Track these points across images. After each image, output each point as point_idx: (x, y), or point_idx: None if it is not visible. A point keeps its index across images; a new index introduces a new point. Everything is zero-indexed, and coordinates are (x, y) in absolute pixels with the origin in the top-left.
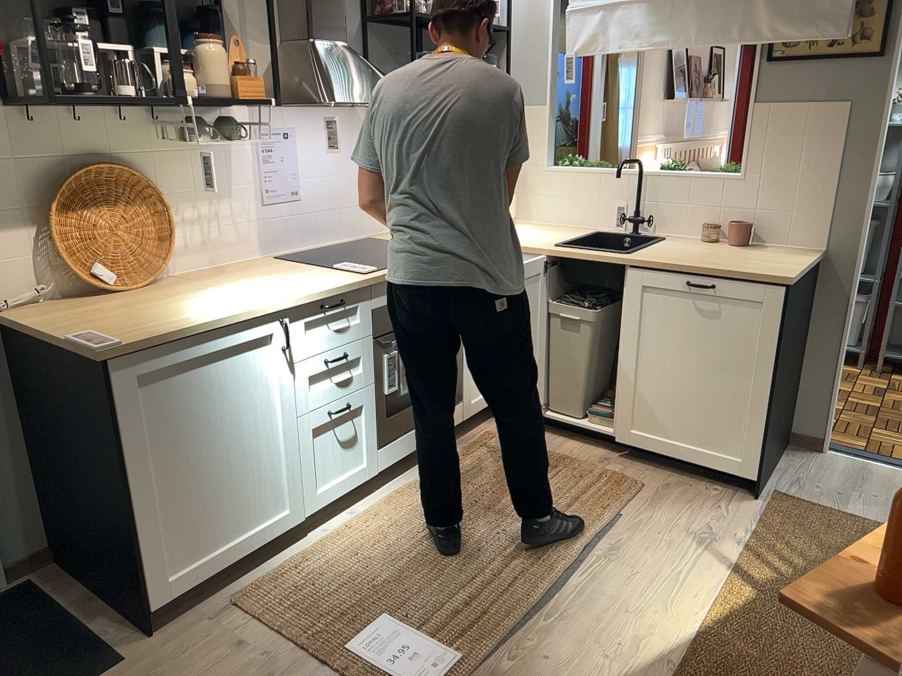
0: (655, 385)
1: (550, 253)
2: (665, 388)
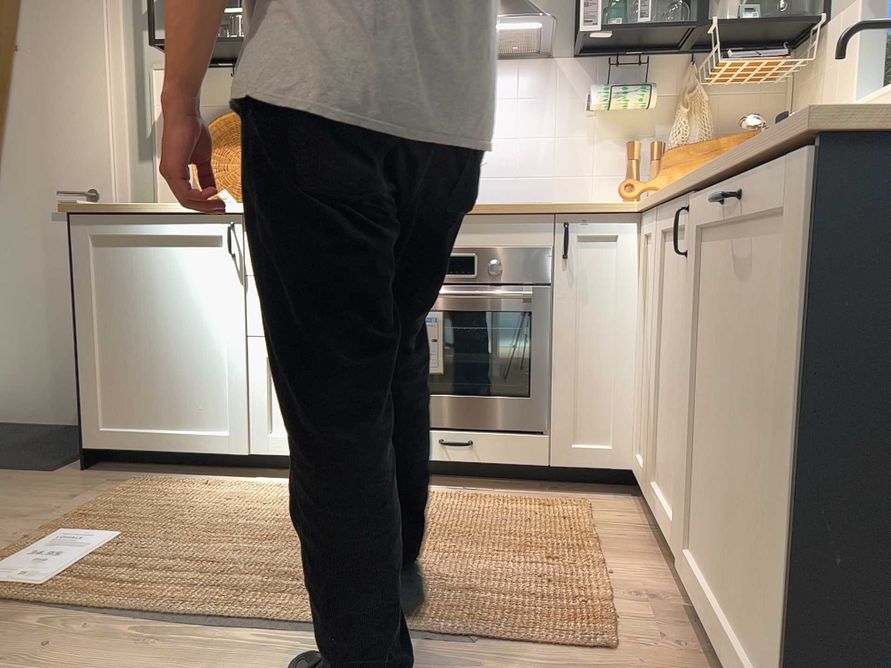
0: (712, 456)
1: (658, 202)
2: (719, 463)
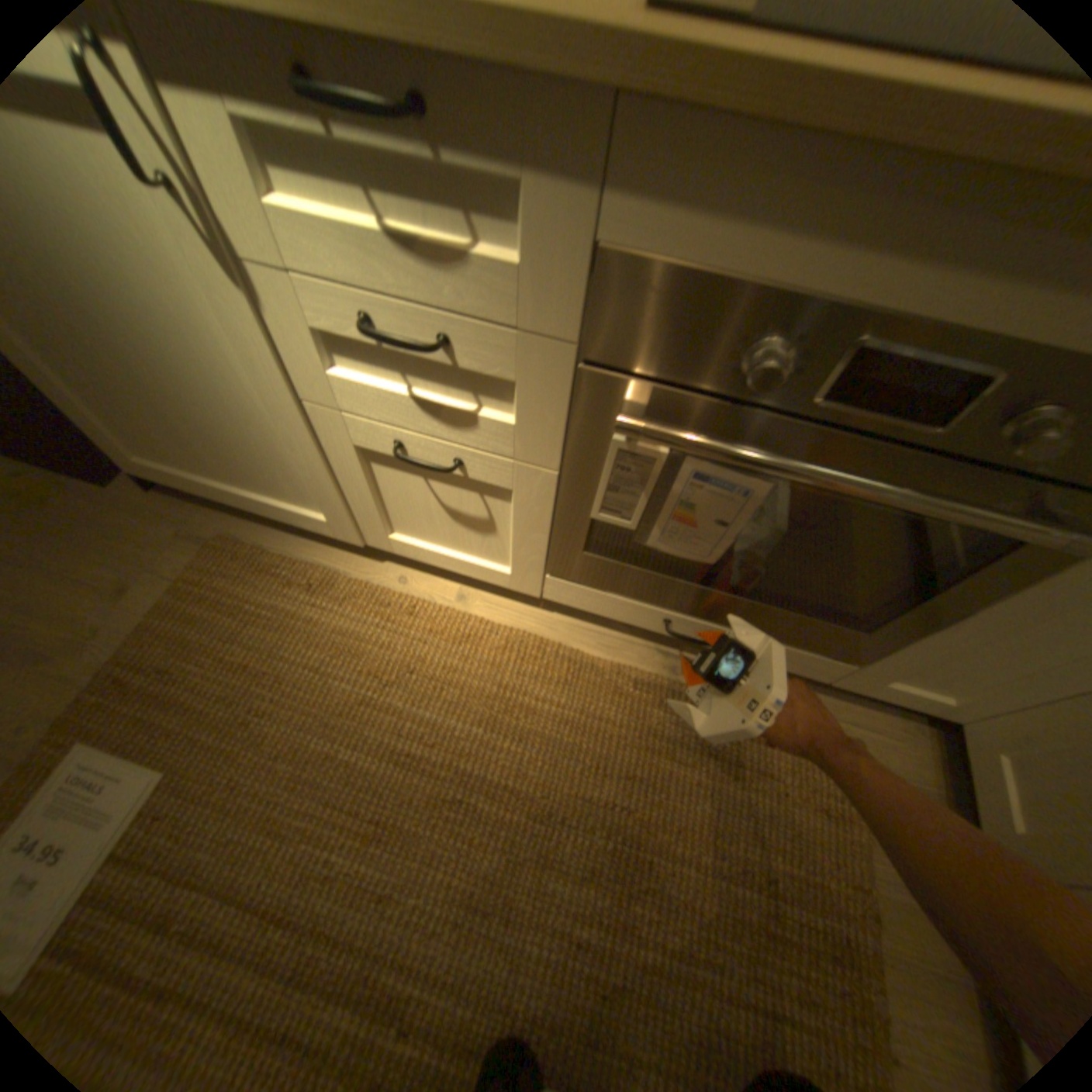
0: None
1: None
2: None
